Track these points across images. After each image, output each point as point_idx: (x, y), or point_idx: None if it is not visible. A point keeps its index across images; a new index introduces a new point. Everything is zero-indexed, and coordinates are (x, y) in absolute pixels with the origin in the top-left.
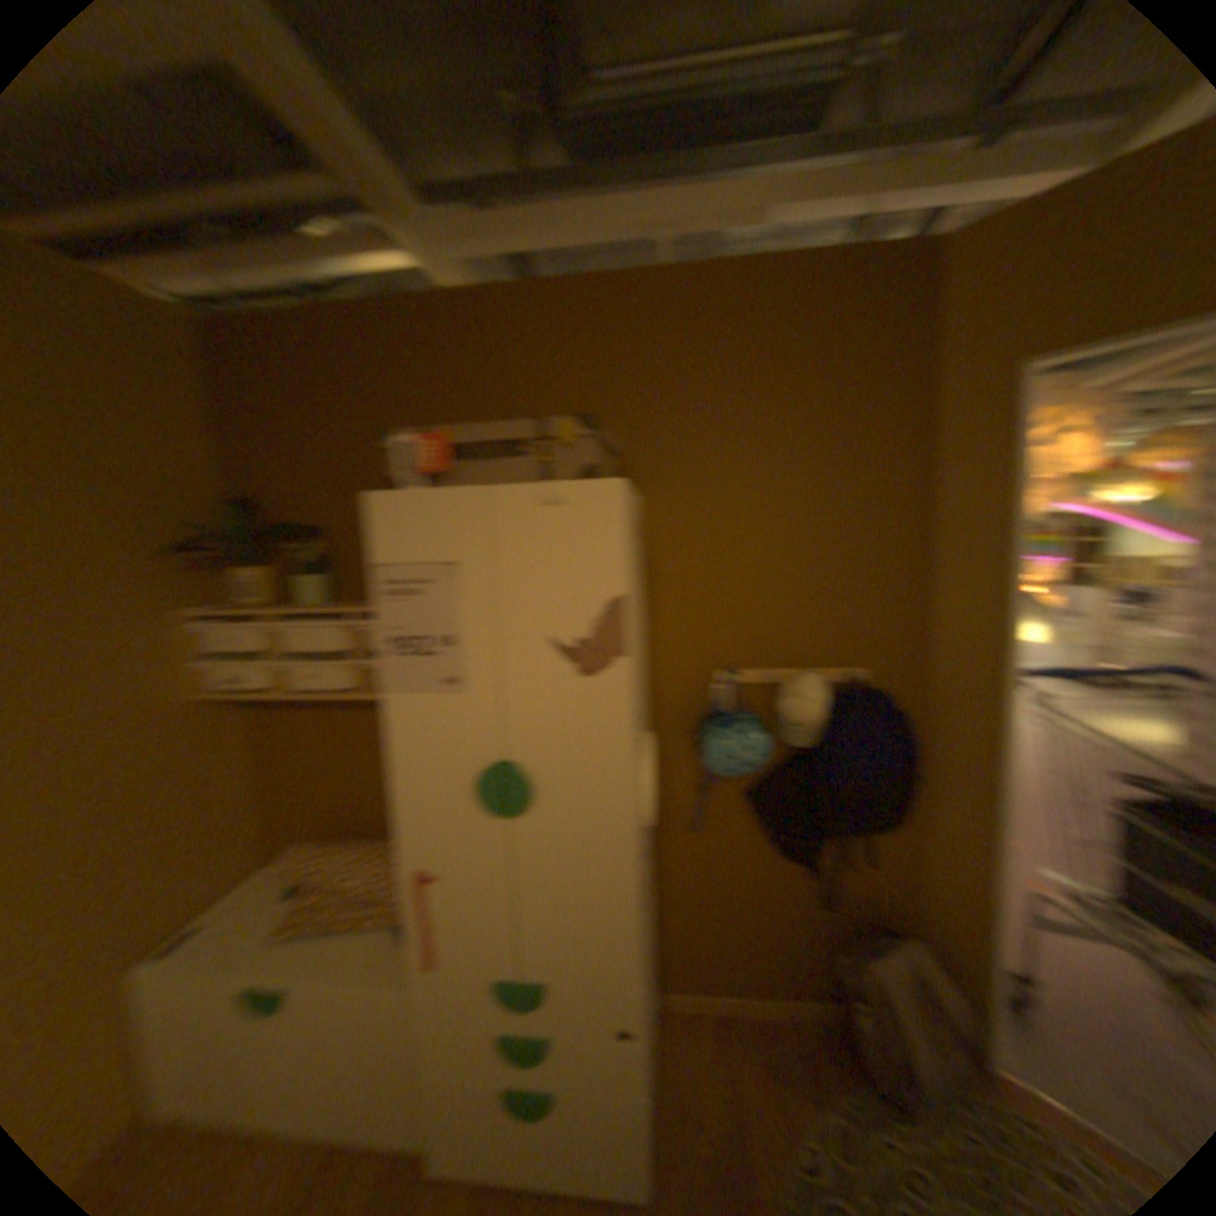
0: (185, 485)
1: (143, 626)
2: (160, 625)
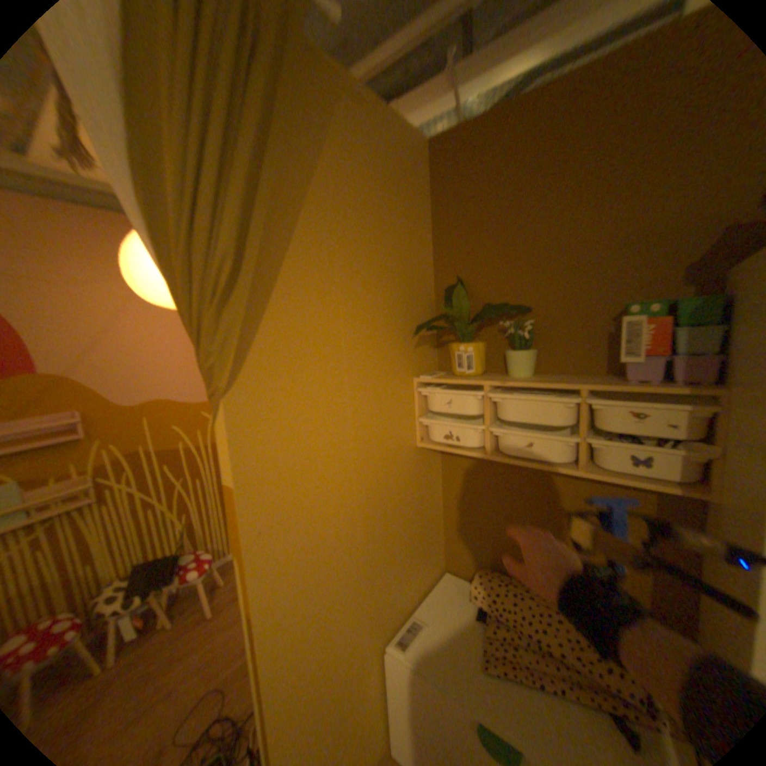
0: (425, 277)
1: (403, 387)
2: (411, 387)
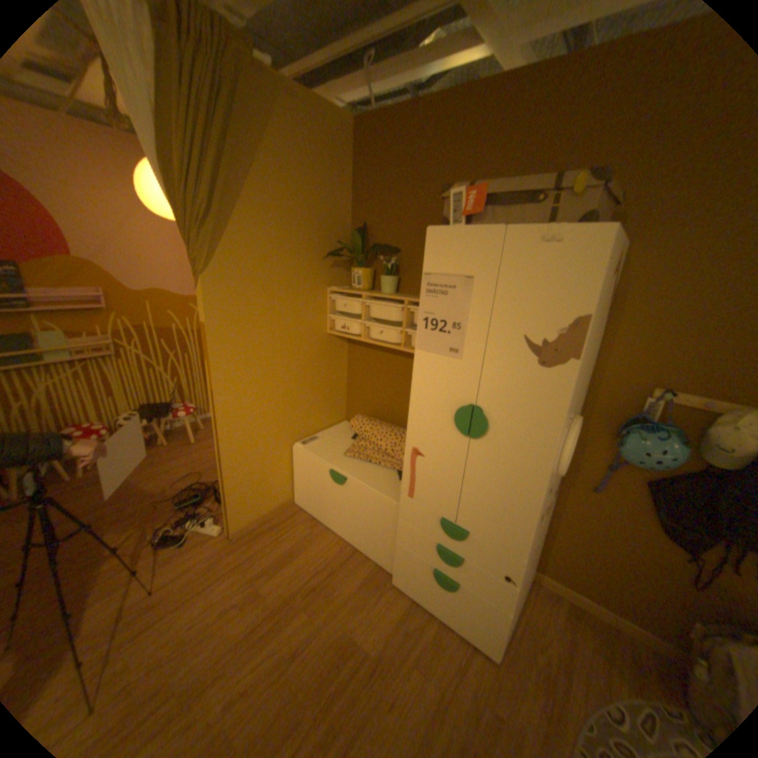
0: (343, 220)
1: (318, 293)
2: (324, 294)
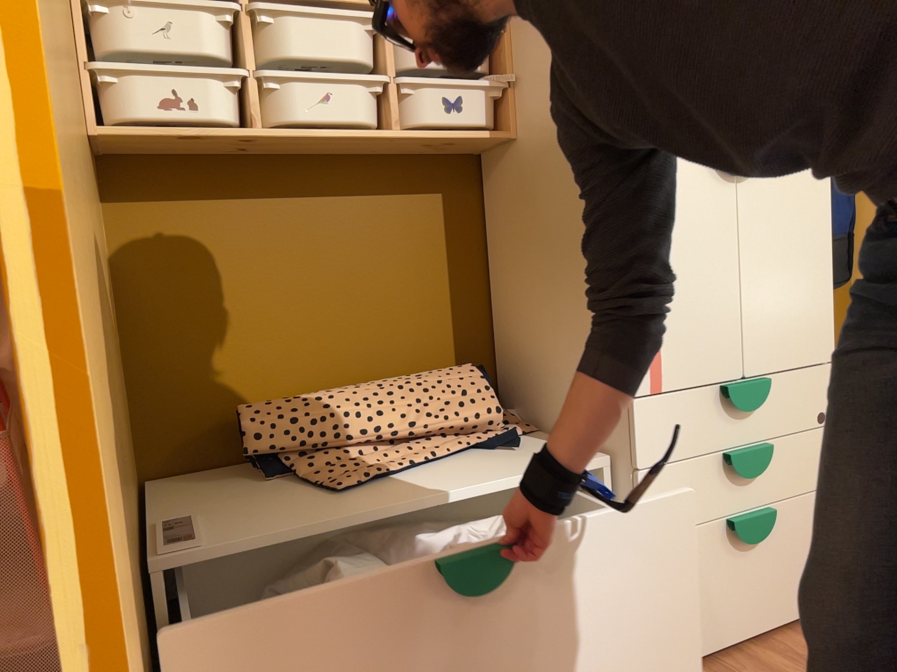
0: None
1: None
2: None
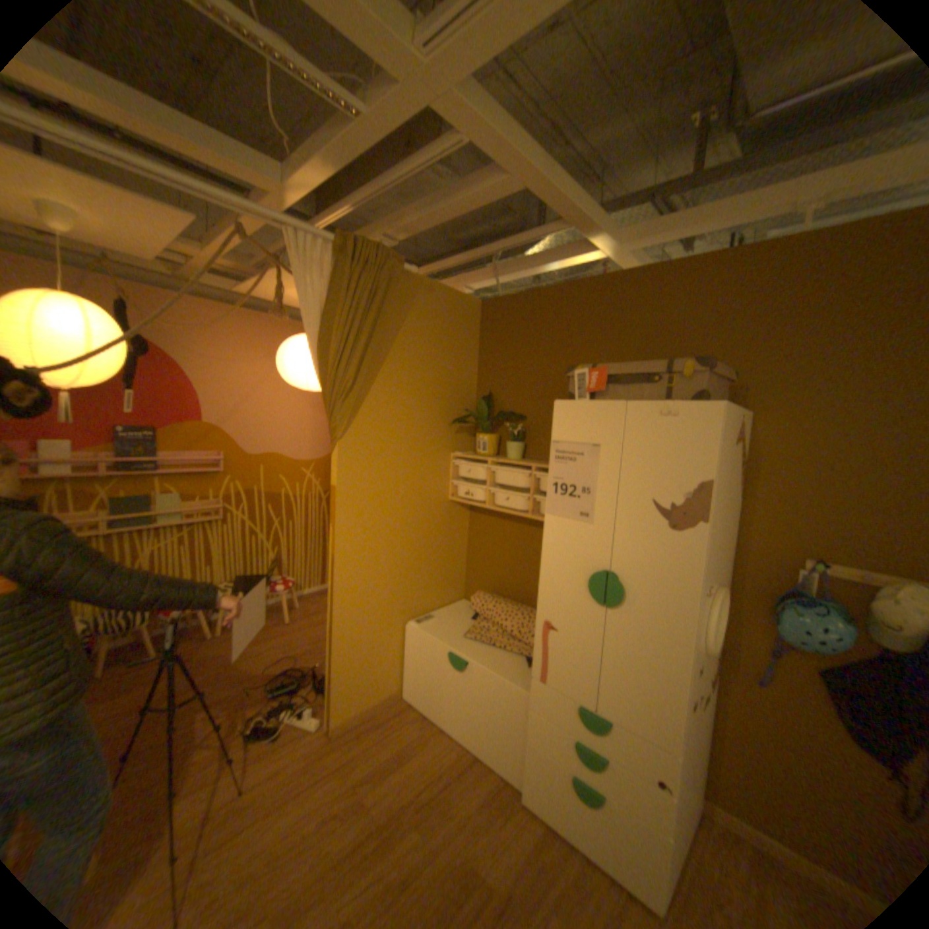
0: (468, 389)
1: (442, 458)
2: (448, 459)
